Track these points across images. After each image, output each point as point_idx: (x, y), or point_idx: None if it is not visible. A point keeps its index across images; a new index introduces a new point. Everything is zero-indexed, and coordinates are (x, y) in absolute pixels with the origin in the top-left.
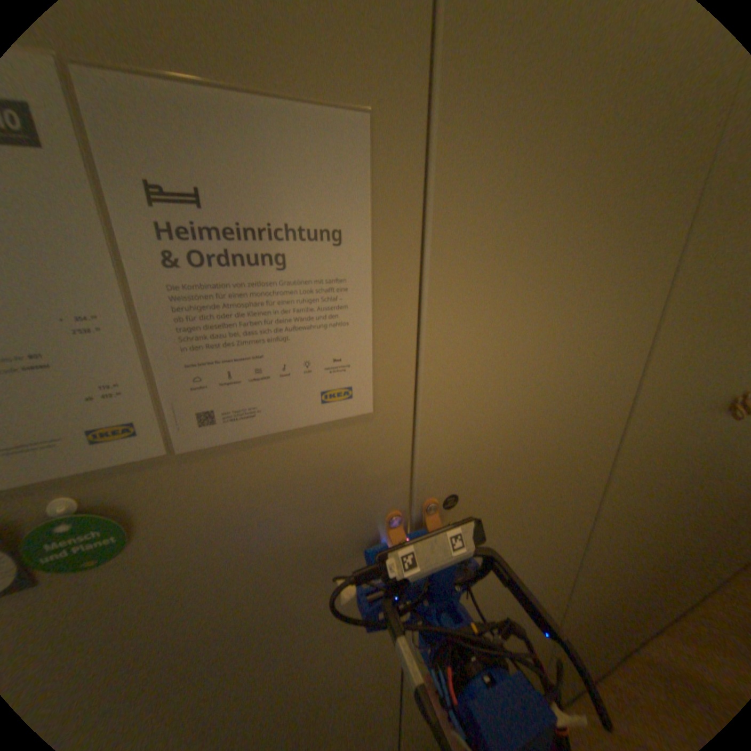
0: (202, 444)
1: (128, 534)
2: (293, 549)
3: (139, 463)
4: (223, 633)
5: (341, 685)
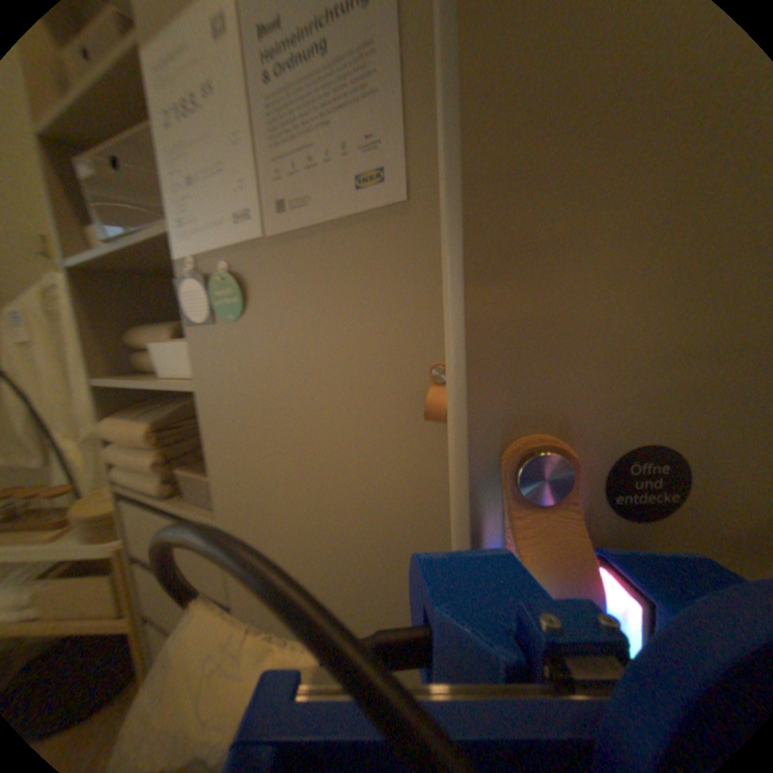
0: (281, 228)
1: (247, 297)
2: (338, 364)
3: (254, 242)
4: (291, 430)
5: (387, 609)
